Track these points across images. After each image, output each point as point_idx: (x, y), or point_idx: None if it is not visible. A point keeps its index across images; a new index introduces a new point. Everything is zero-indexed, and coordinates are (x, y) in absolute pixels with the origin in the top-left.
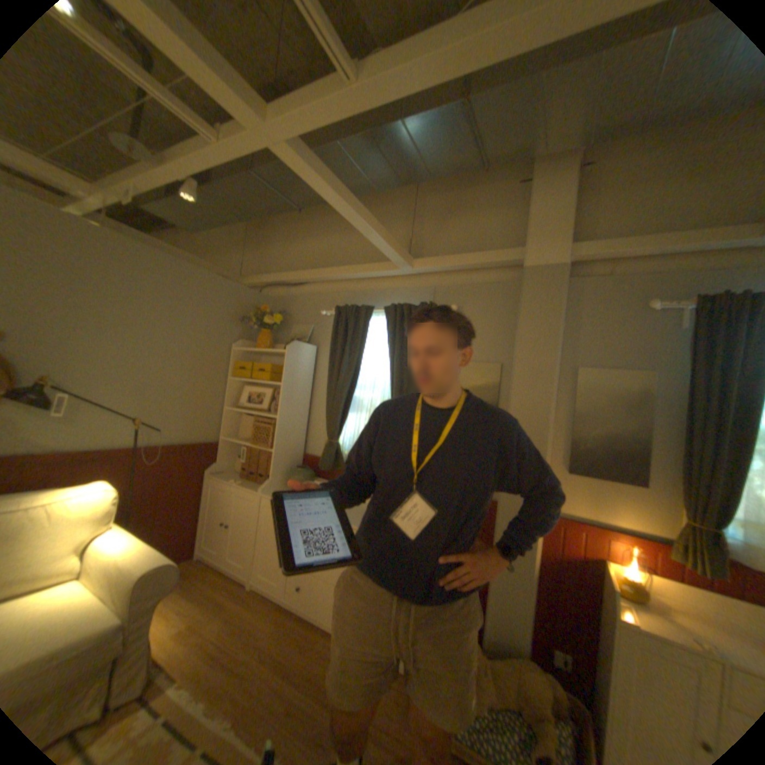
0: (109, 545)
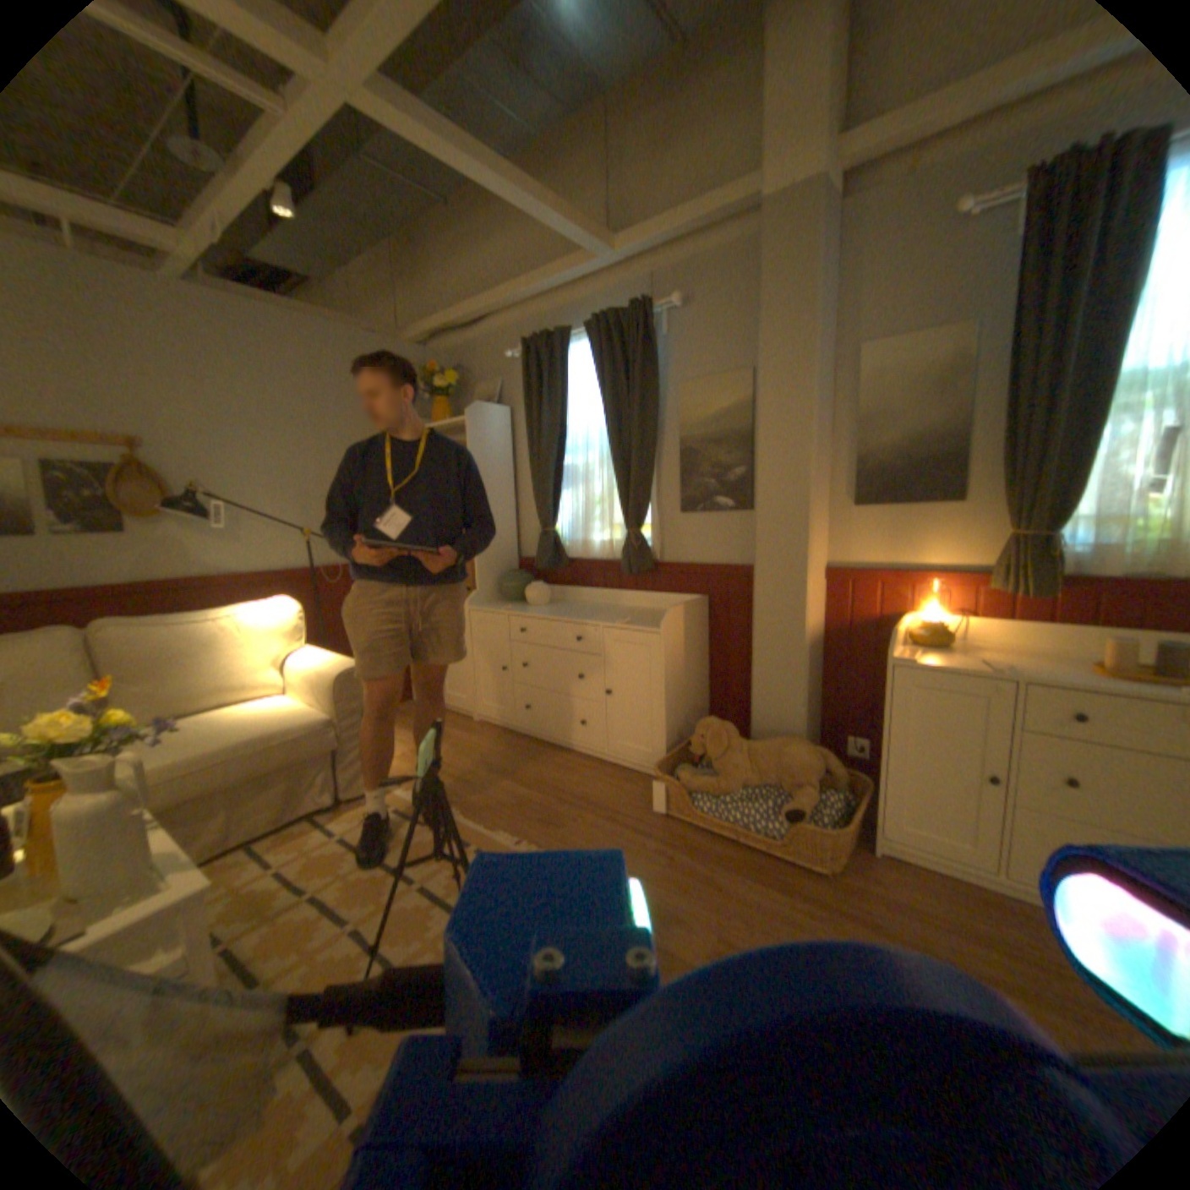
0: (304, 657)
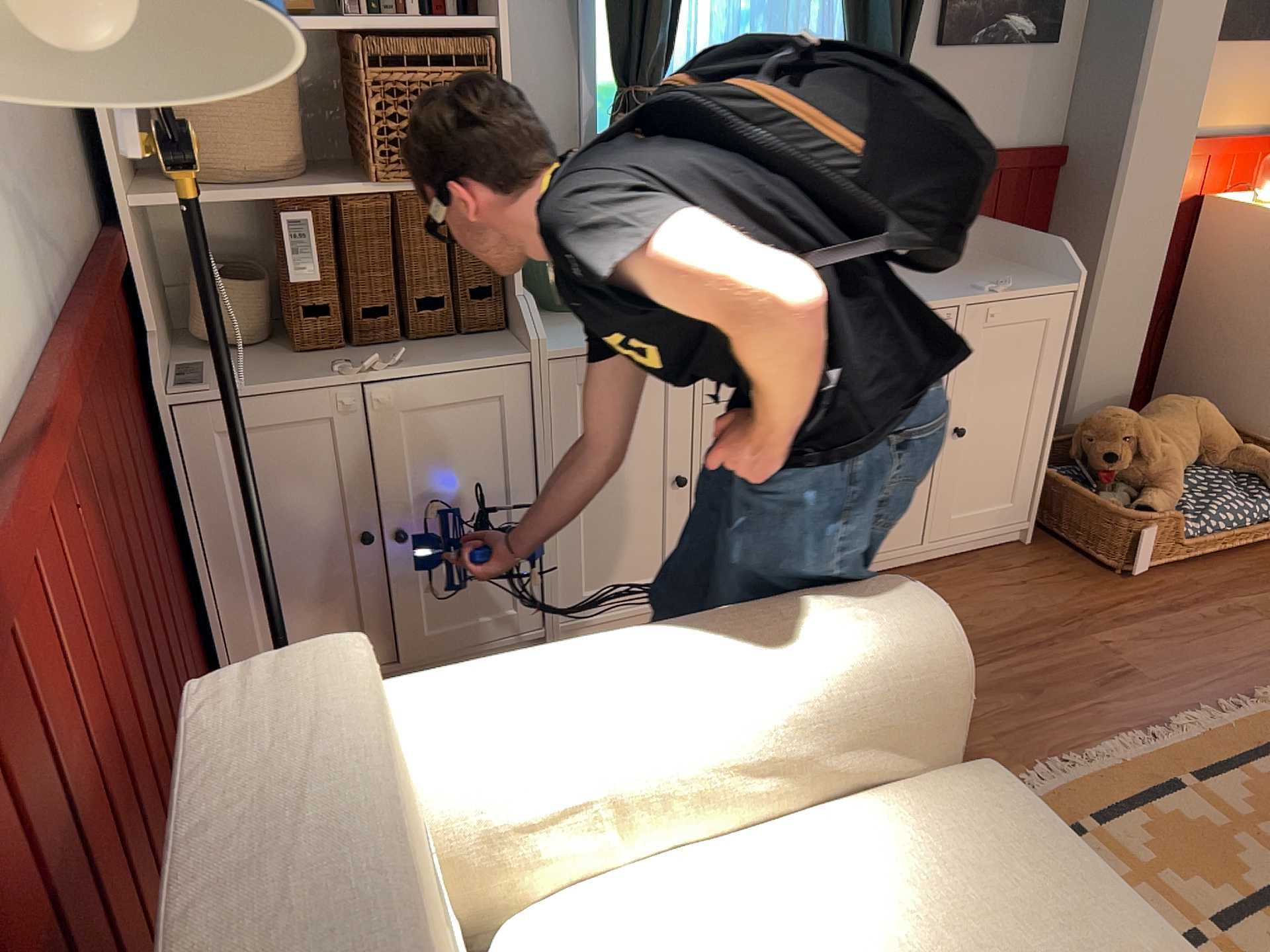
0: (657, 684)
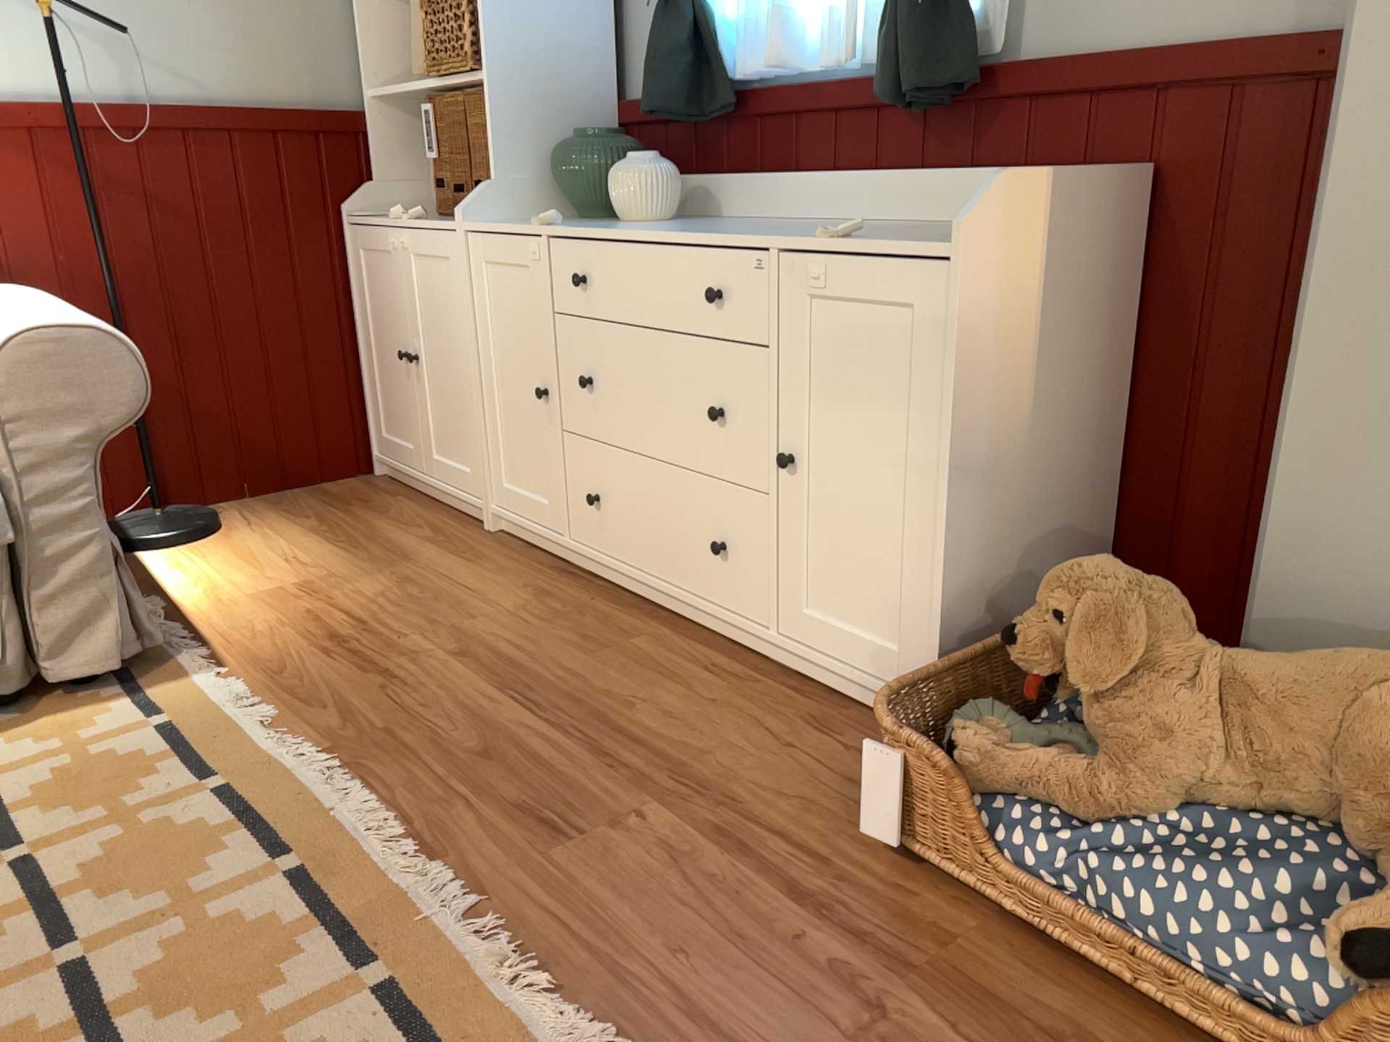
0: None
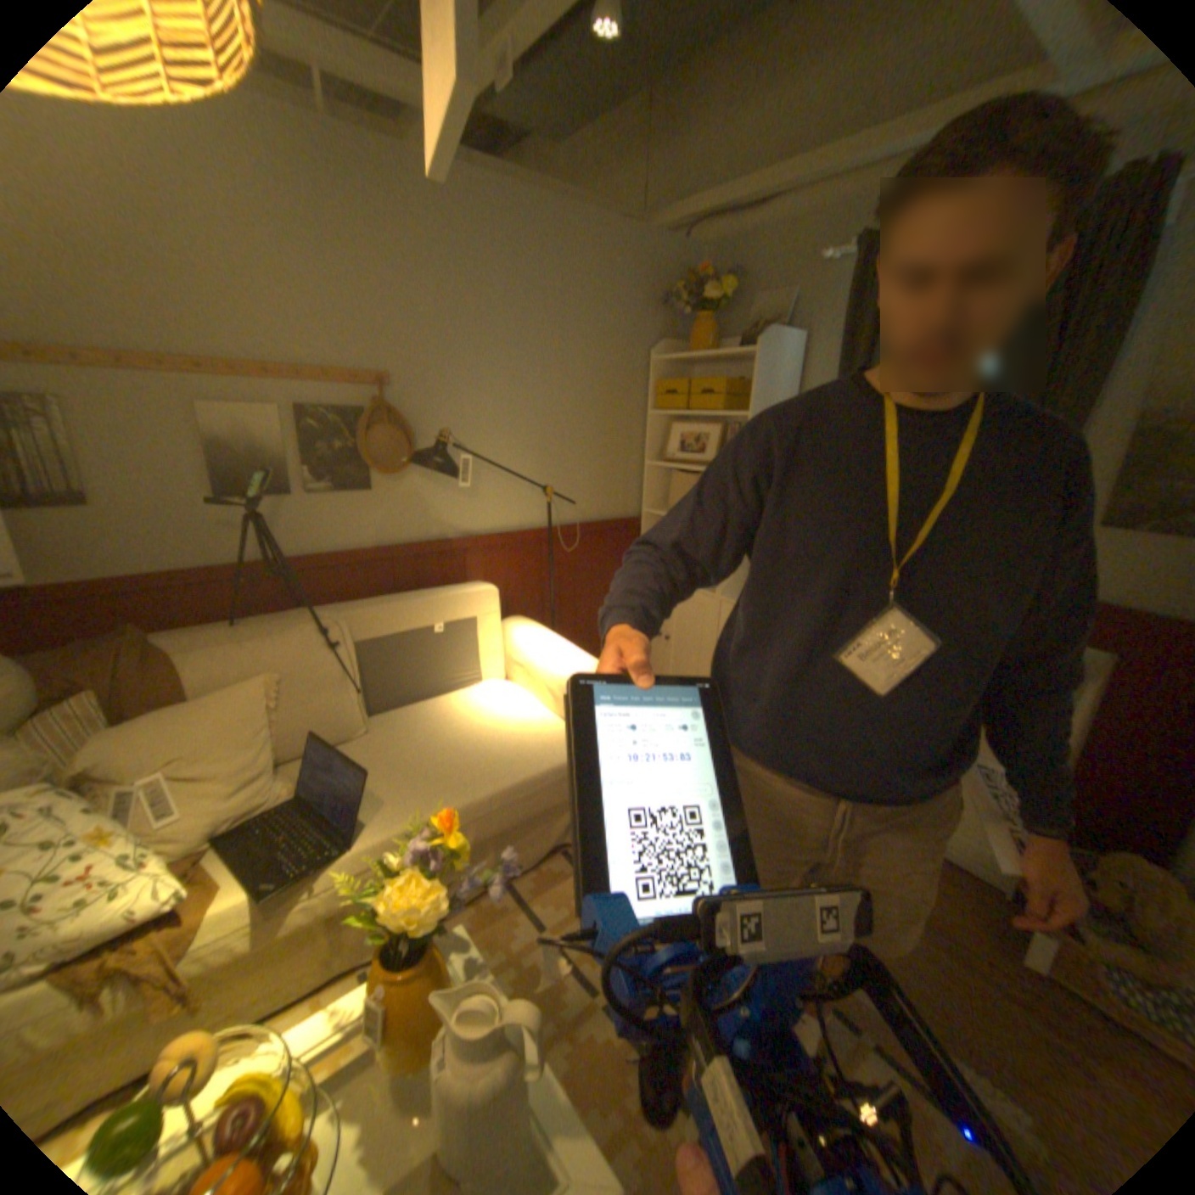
0: (555, 654)
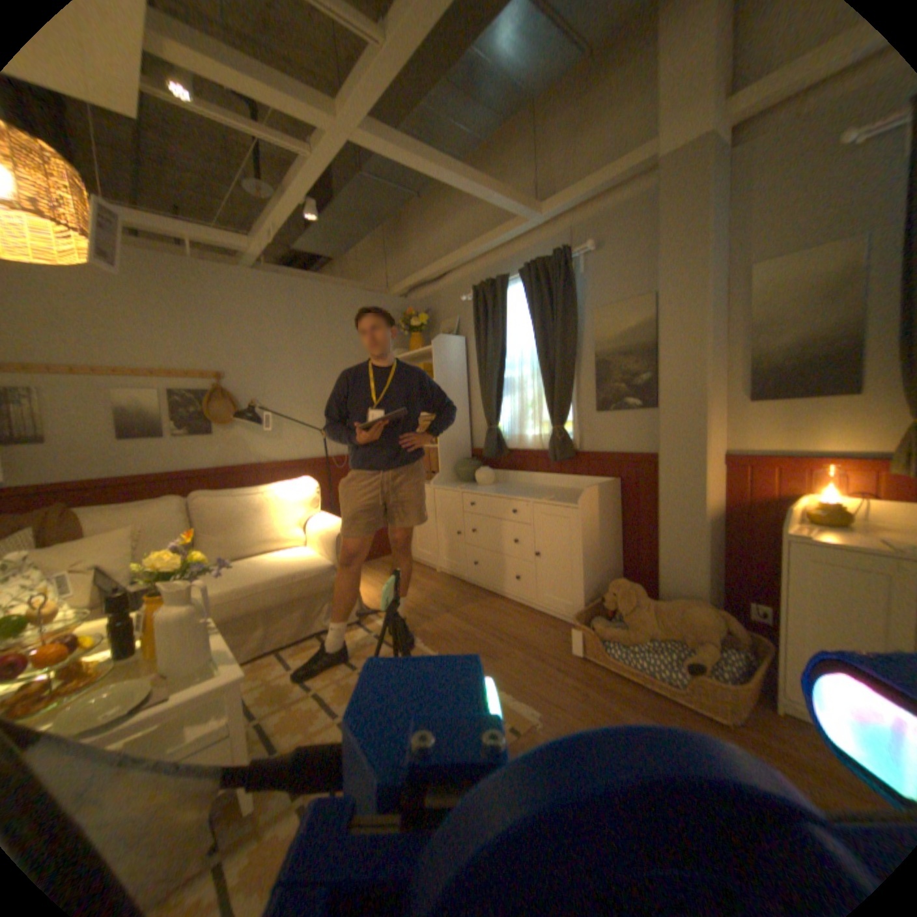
0: (319, 520)
